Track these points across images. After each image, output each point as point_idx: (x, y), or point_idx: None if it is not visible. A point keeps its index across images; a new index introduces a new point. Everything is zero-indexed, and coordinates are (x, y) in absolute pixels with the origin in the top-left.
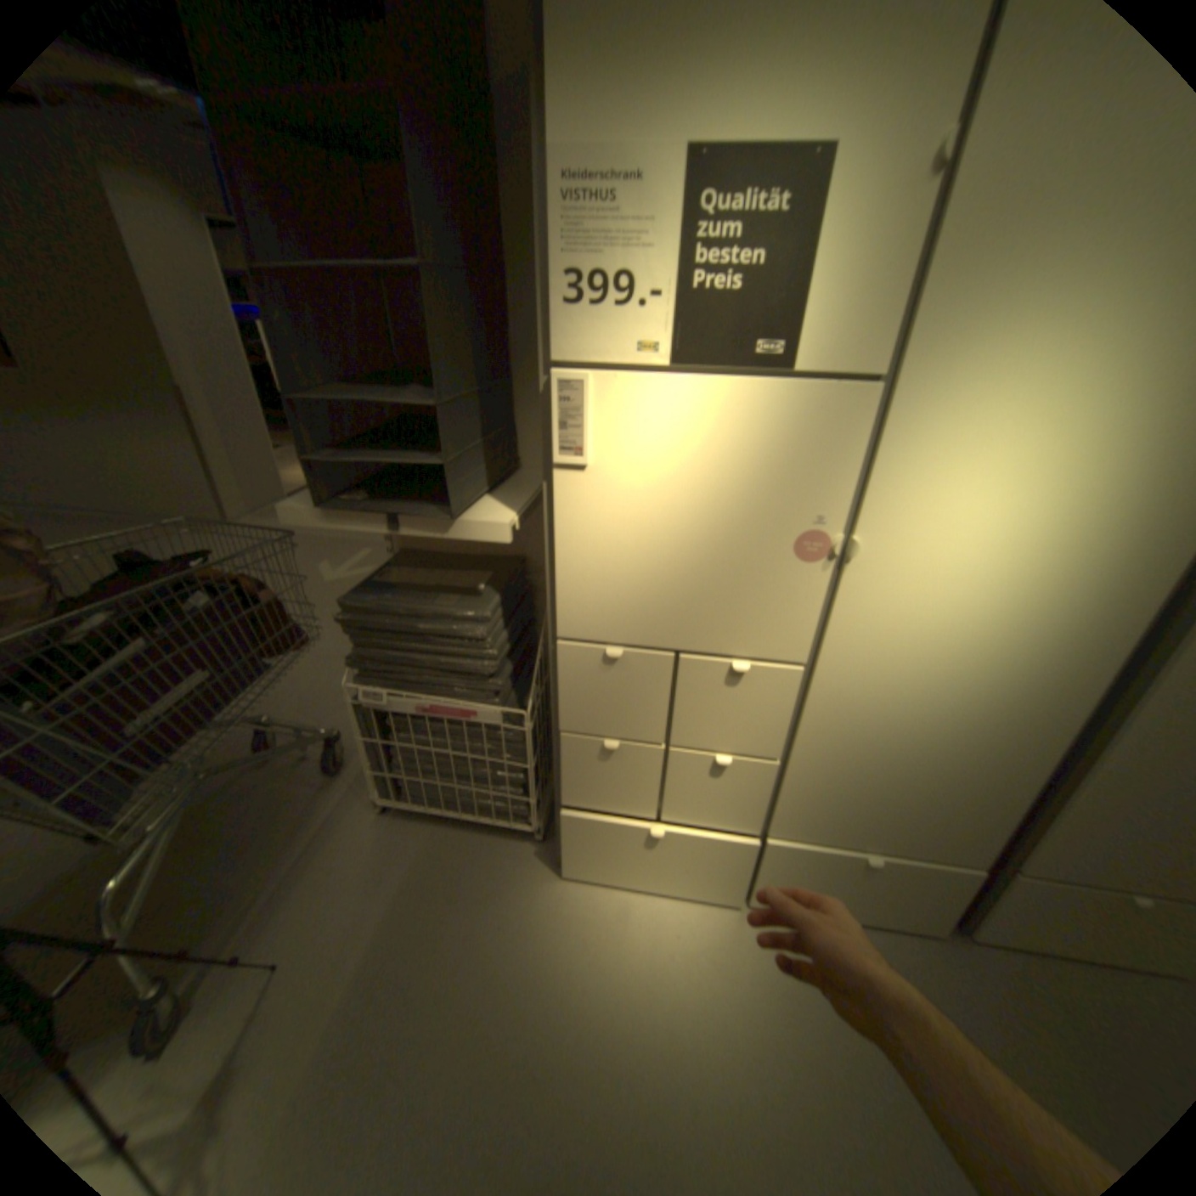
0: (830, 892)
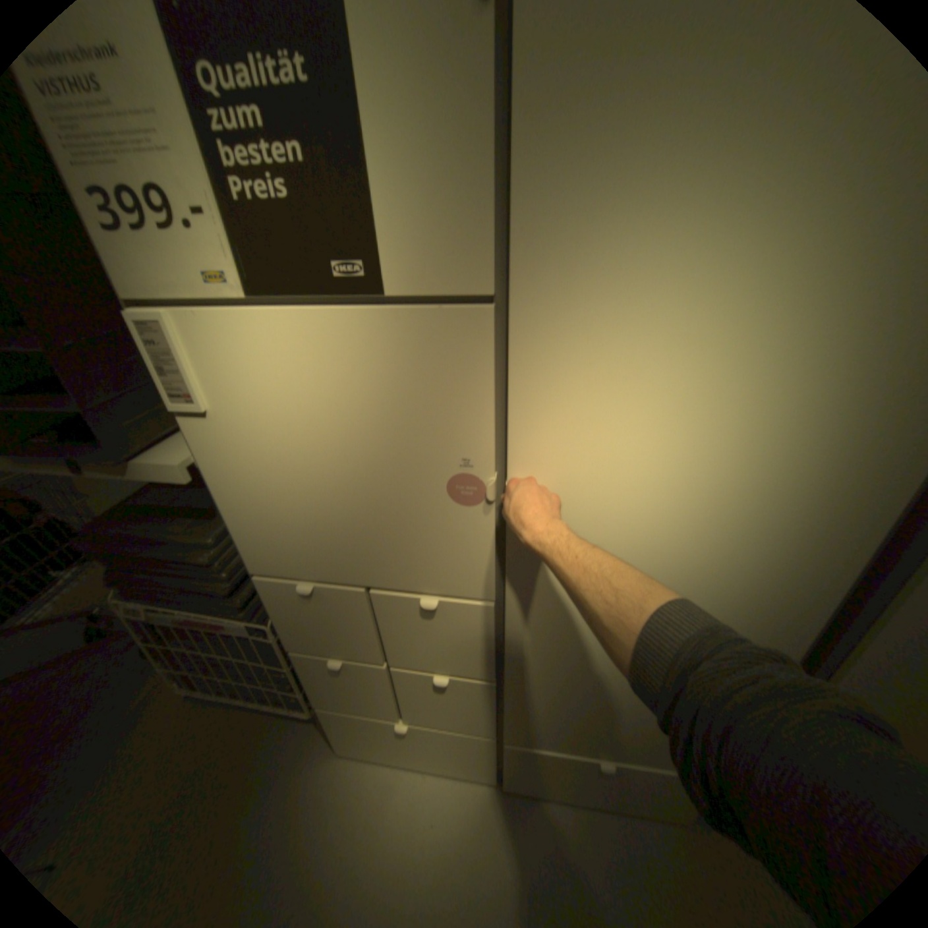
0: (572, 785)
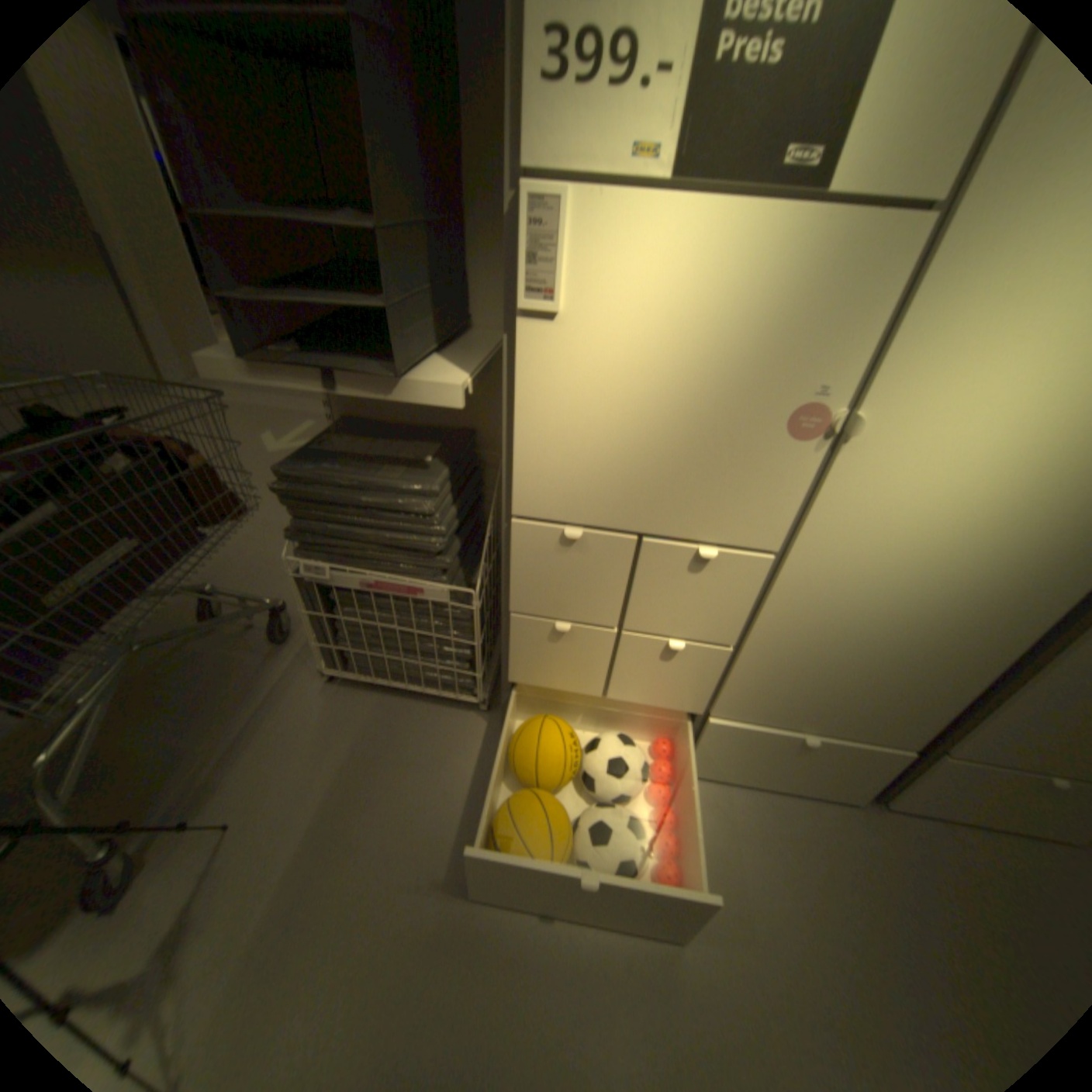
0: (763, 765)
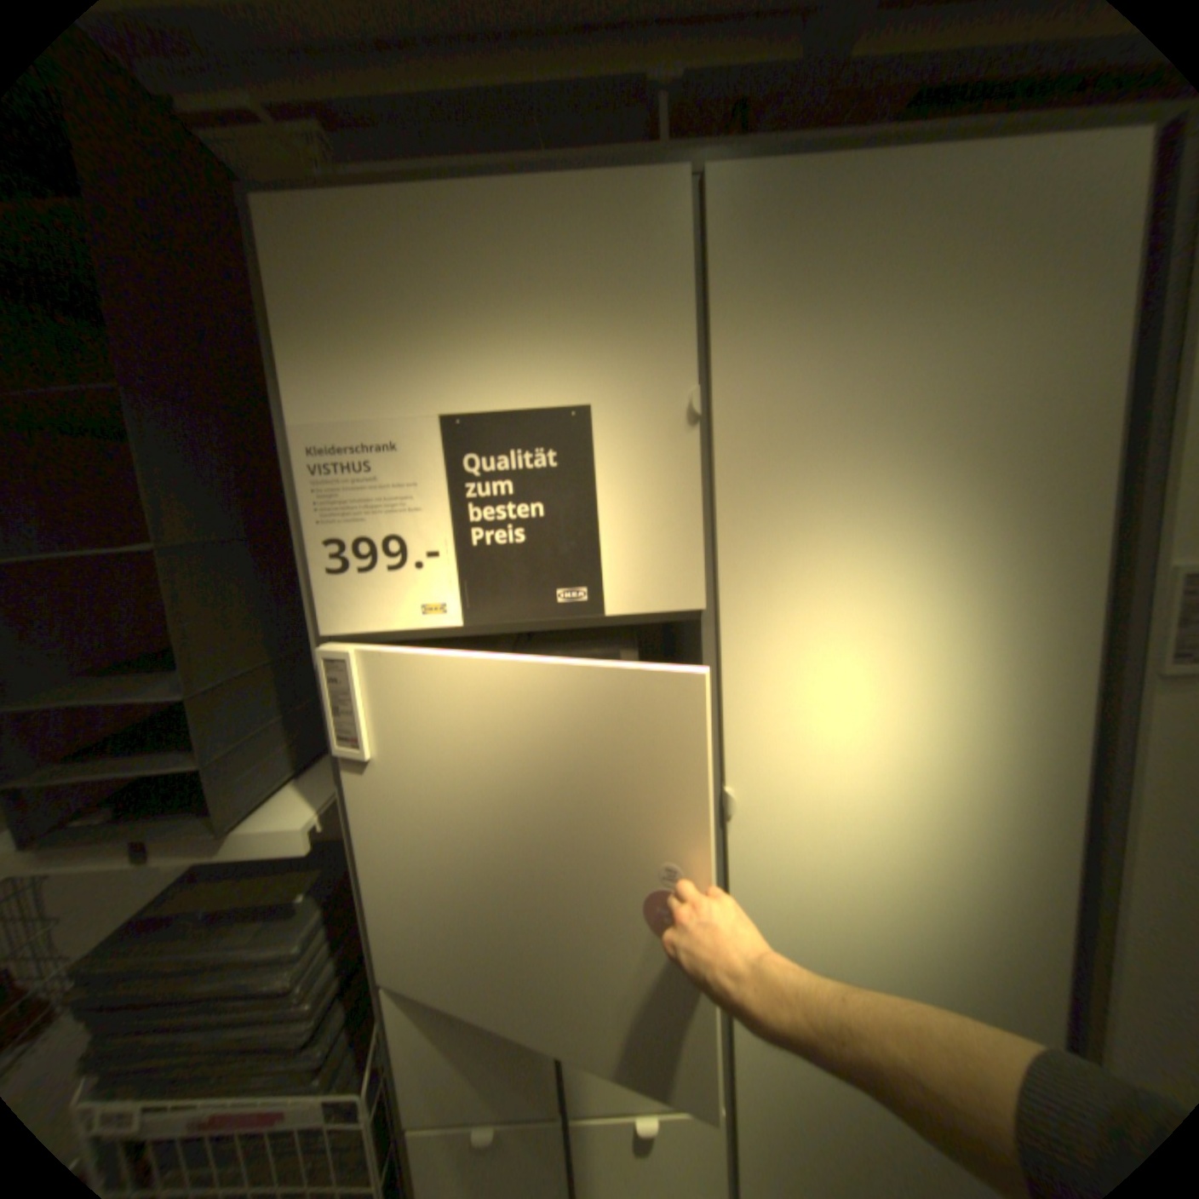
0: None
